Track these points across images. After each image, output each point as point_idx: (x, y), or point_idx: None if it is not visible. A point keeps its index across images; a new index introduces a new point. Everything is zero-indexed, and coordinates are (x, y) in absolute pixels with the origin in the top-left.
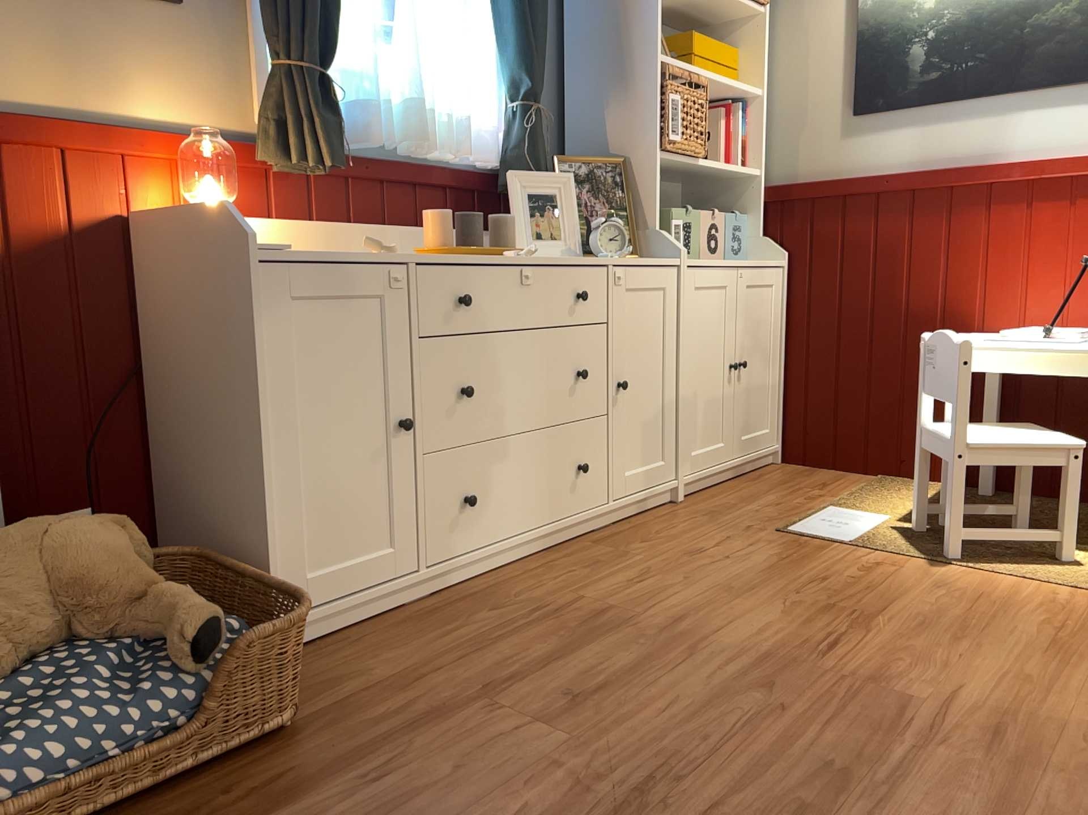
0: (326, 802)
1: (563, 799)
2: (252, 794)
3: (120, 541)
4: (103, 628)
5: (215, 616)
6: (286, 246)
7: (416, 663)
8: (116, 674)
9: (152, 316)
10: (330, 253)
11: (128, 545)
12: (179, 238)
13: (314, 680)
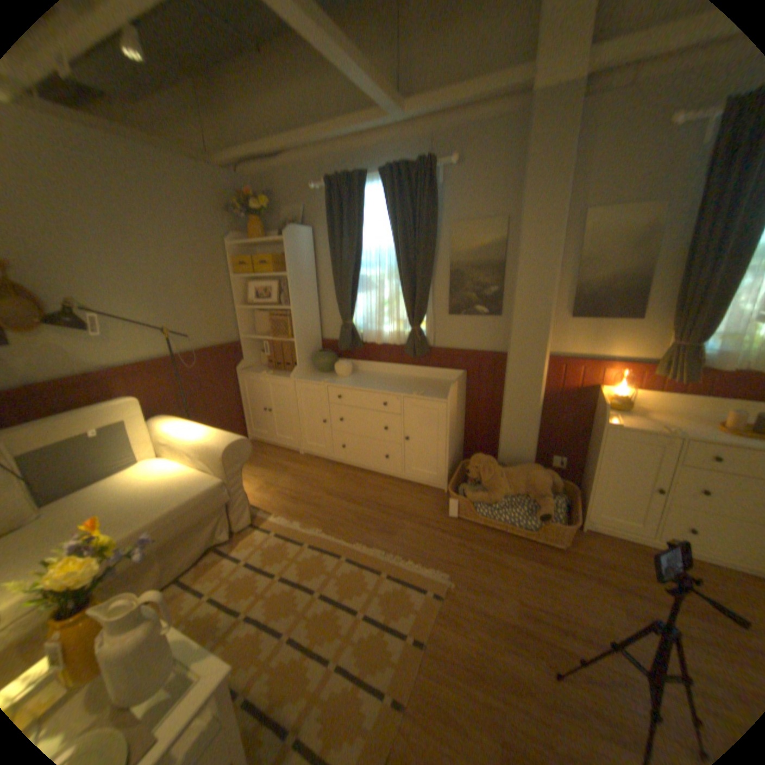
0: (551, 572)
1: (601, 629)
2: (541, 555)
3: (548, 480)
4: (535, 498)
5: (552, 513)
6: (623, 424)
7: (620, 565)
8: (529, 510)
9: (596, 417)
10: (649, 426)
11: (551, 481)
12: (602, 403)
13: (587, 544)
